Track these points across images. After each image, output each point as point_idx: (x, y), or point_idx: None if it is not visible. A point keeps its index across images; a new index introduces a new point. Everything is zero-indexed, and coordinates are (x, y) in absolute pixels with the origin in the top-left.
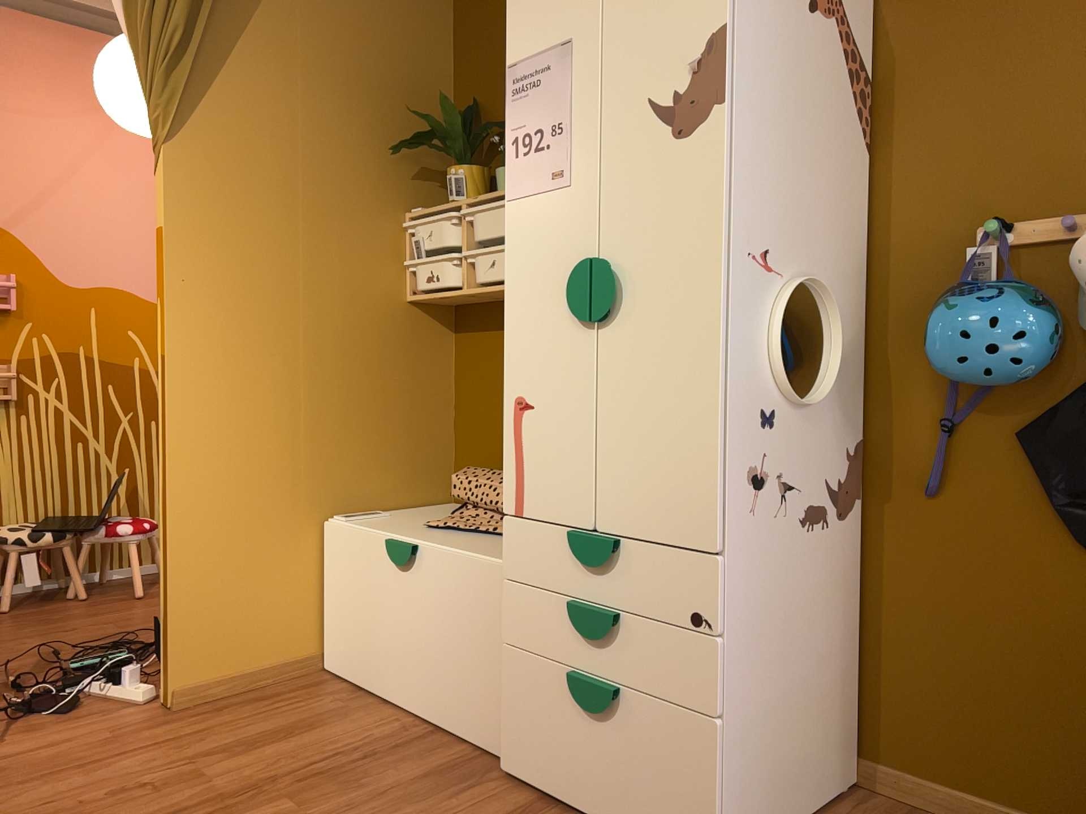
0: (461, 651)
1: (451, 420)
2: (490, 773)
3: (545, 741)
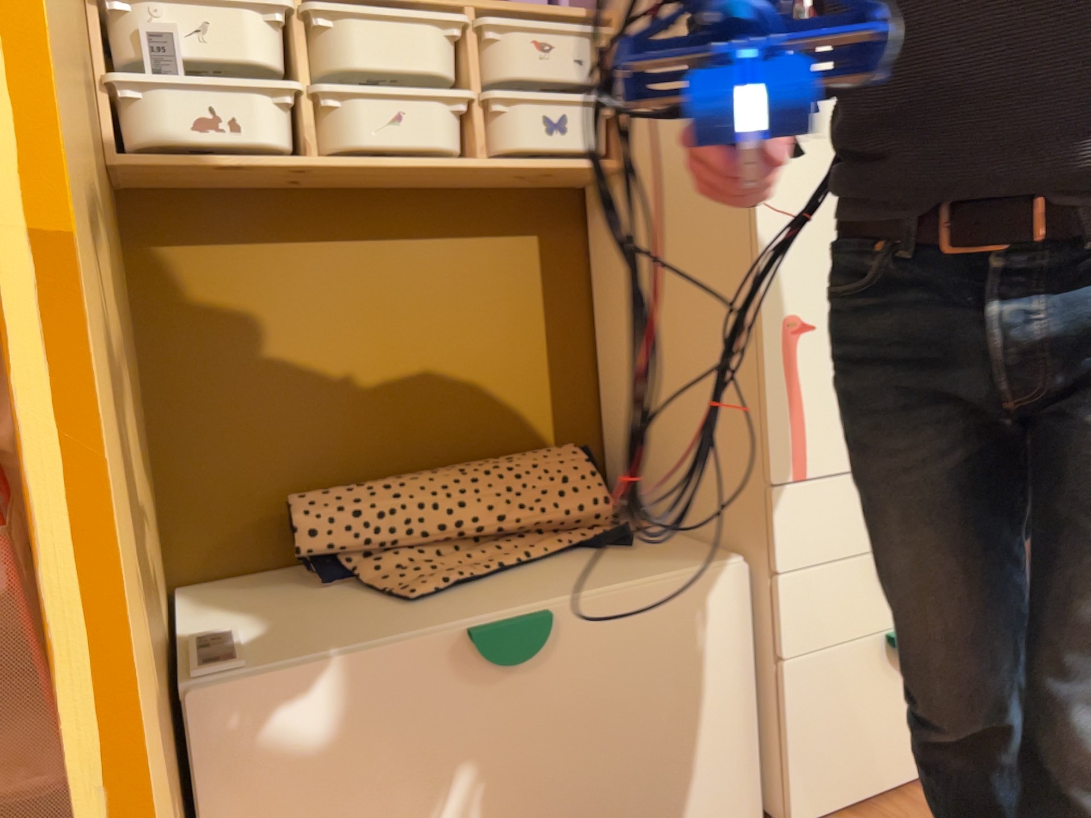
0: (668, 731)
1: (146, 428)
2: None
3: (858, 740)
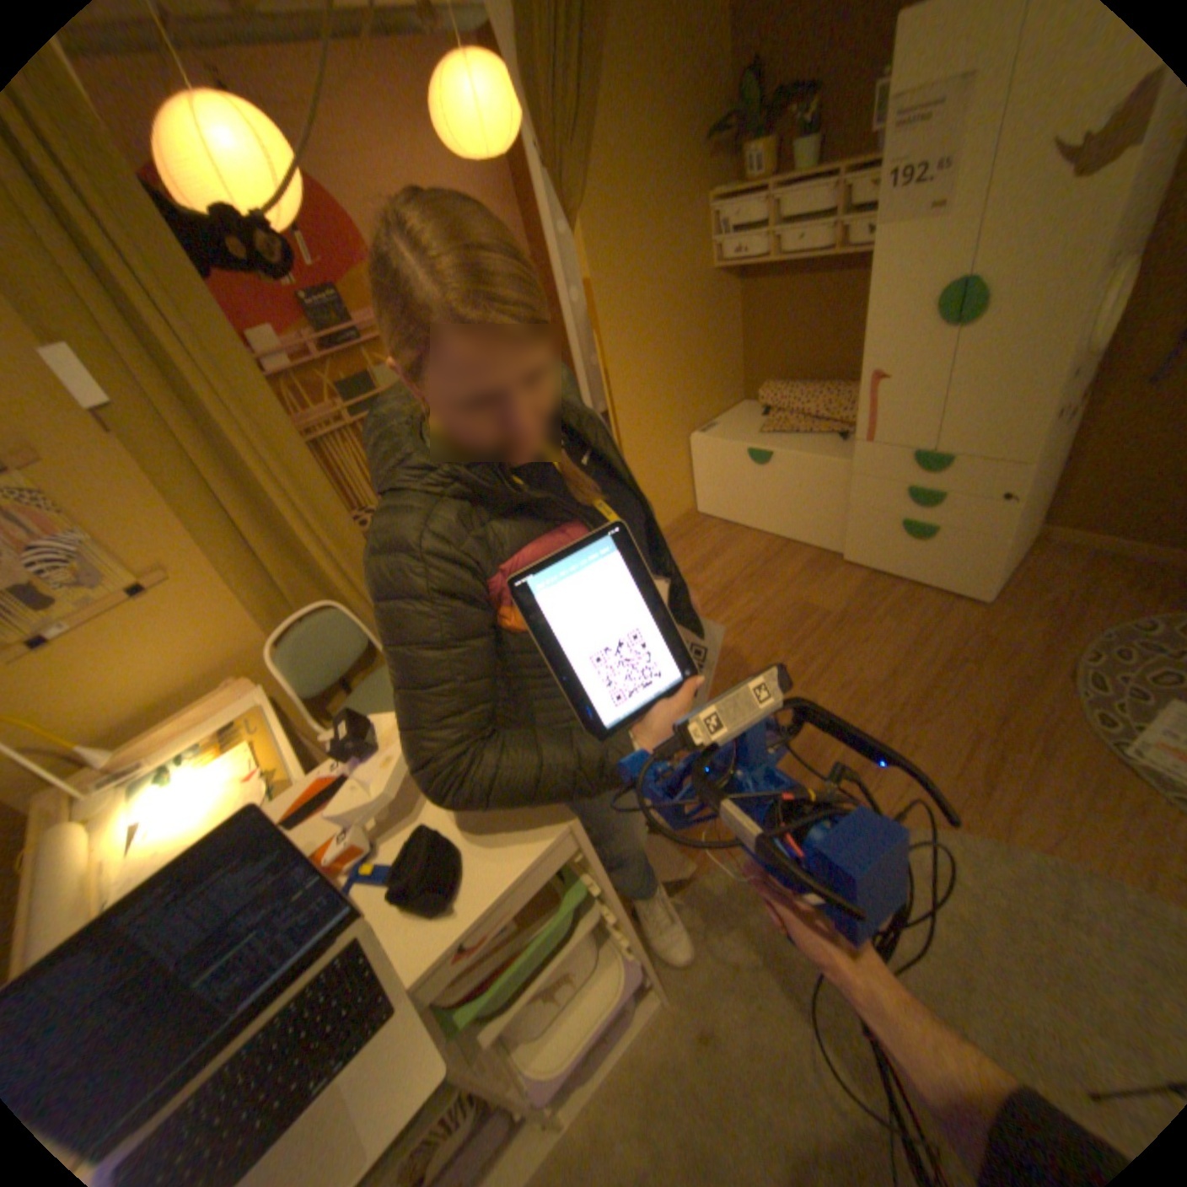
0: (809, 504)
1: (740, 346)
2: (837, 560)
3: (878, 547)
